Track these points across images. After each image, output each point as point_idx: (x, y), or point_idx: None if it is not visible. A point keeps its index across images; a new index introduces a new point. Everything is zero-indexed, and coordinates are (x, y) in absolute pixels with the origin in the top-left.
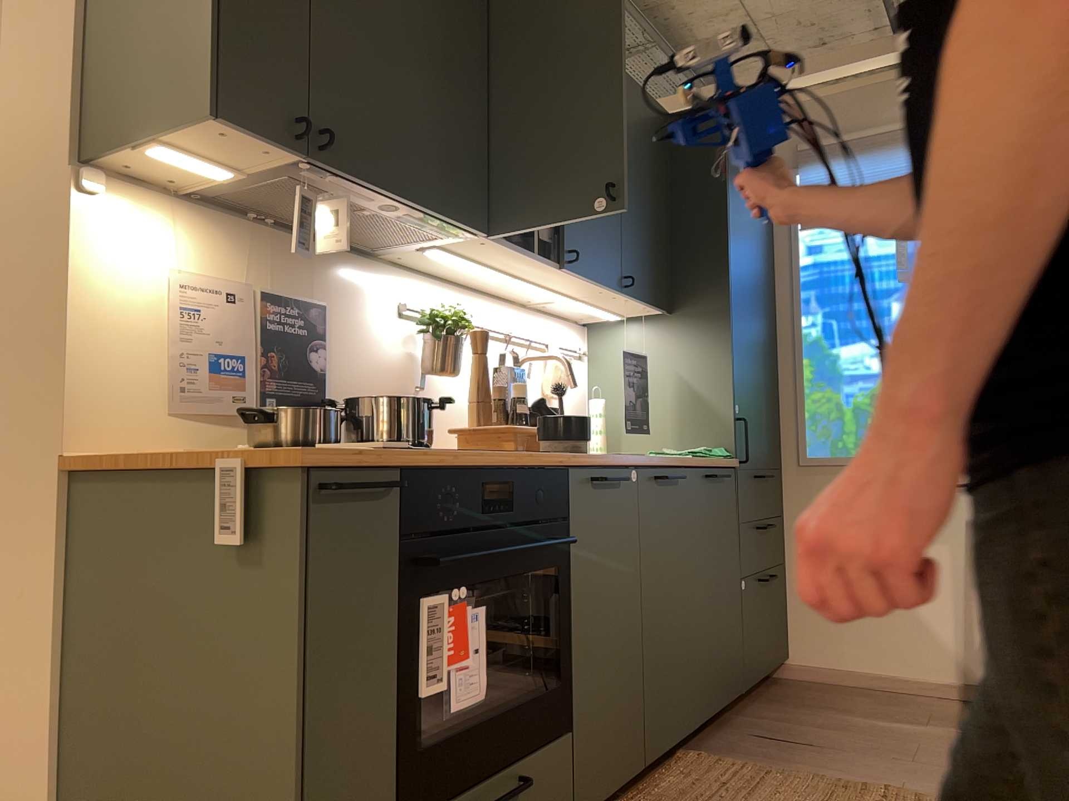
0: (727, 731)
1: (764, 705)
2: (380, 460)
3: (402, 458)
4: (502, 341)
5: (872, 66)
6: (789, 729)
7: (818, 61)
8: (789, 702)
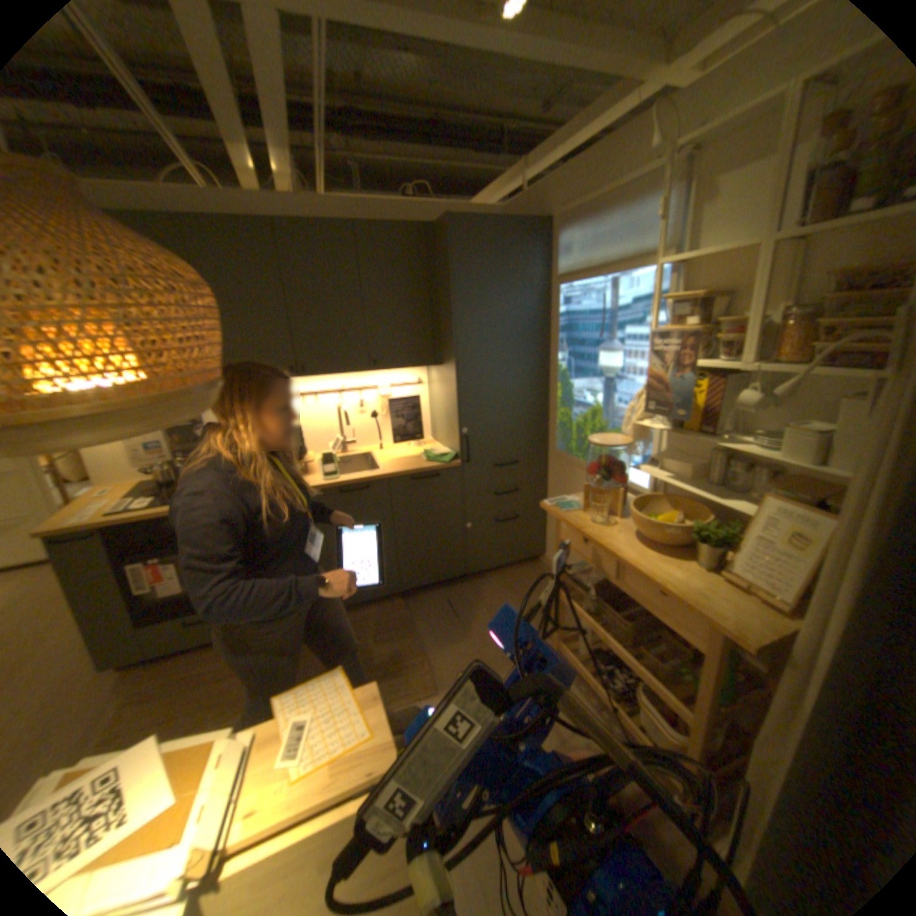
0: (443, 593)
1: (491, 581)
2: (78, 531)
3: (91, 528)
4: (344, 391)
5: (619, 110)
6: (468, 604)
7: (582, 114)
8: (506, 584)
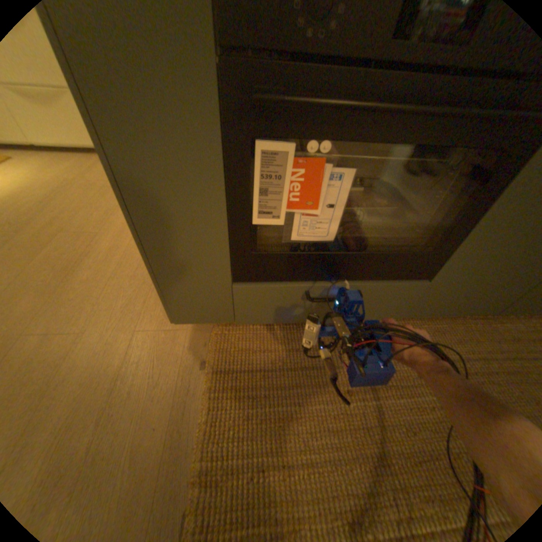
0: None
1: None
2: None
3: None
4: None
5: None
6: None
7: None
8: None
